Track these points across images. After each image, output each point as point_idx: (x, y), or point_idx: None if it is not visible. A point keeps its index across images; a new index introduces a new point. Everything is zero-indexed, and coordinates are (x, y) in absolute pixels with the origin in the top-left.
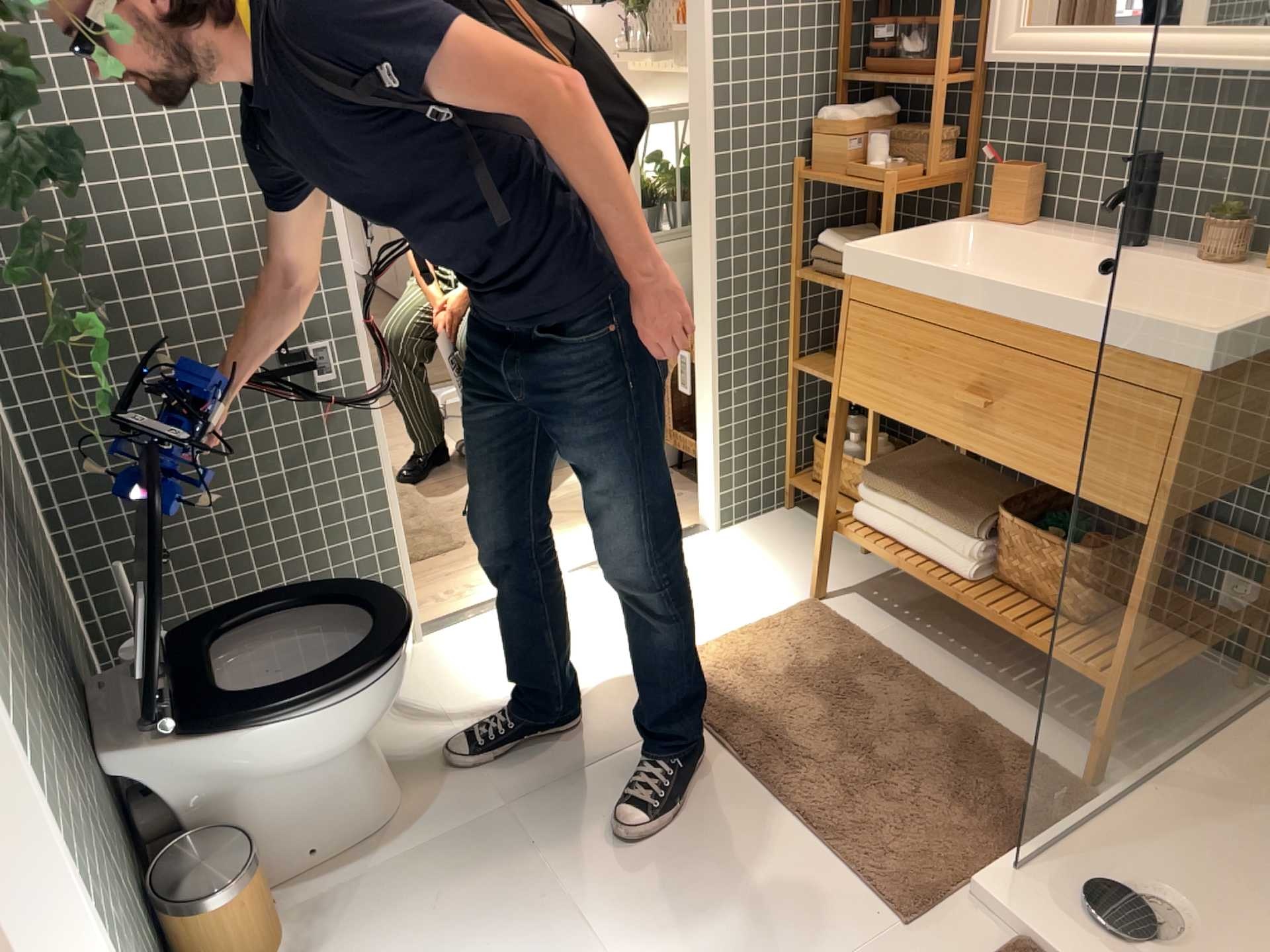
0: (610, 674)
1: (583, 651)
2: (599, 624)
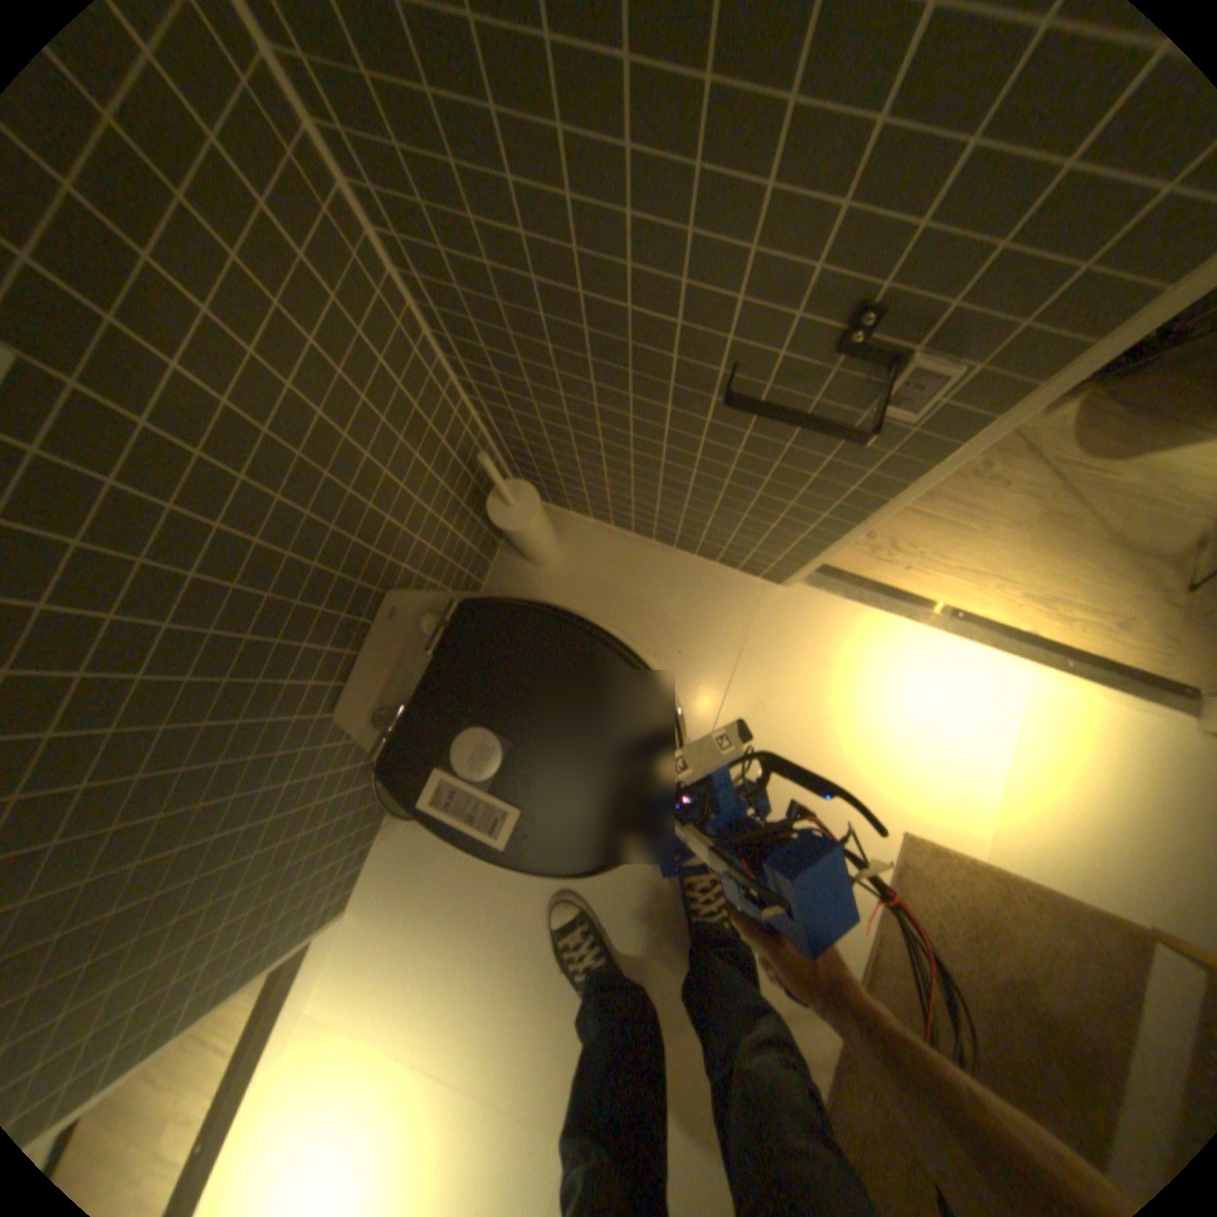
0: (879, 802)
1: (890, 749)
2: (939, 730)
